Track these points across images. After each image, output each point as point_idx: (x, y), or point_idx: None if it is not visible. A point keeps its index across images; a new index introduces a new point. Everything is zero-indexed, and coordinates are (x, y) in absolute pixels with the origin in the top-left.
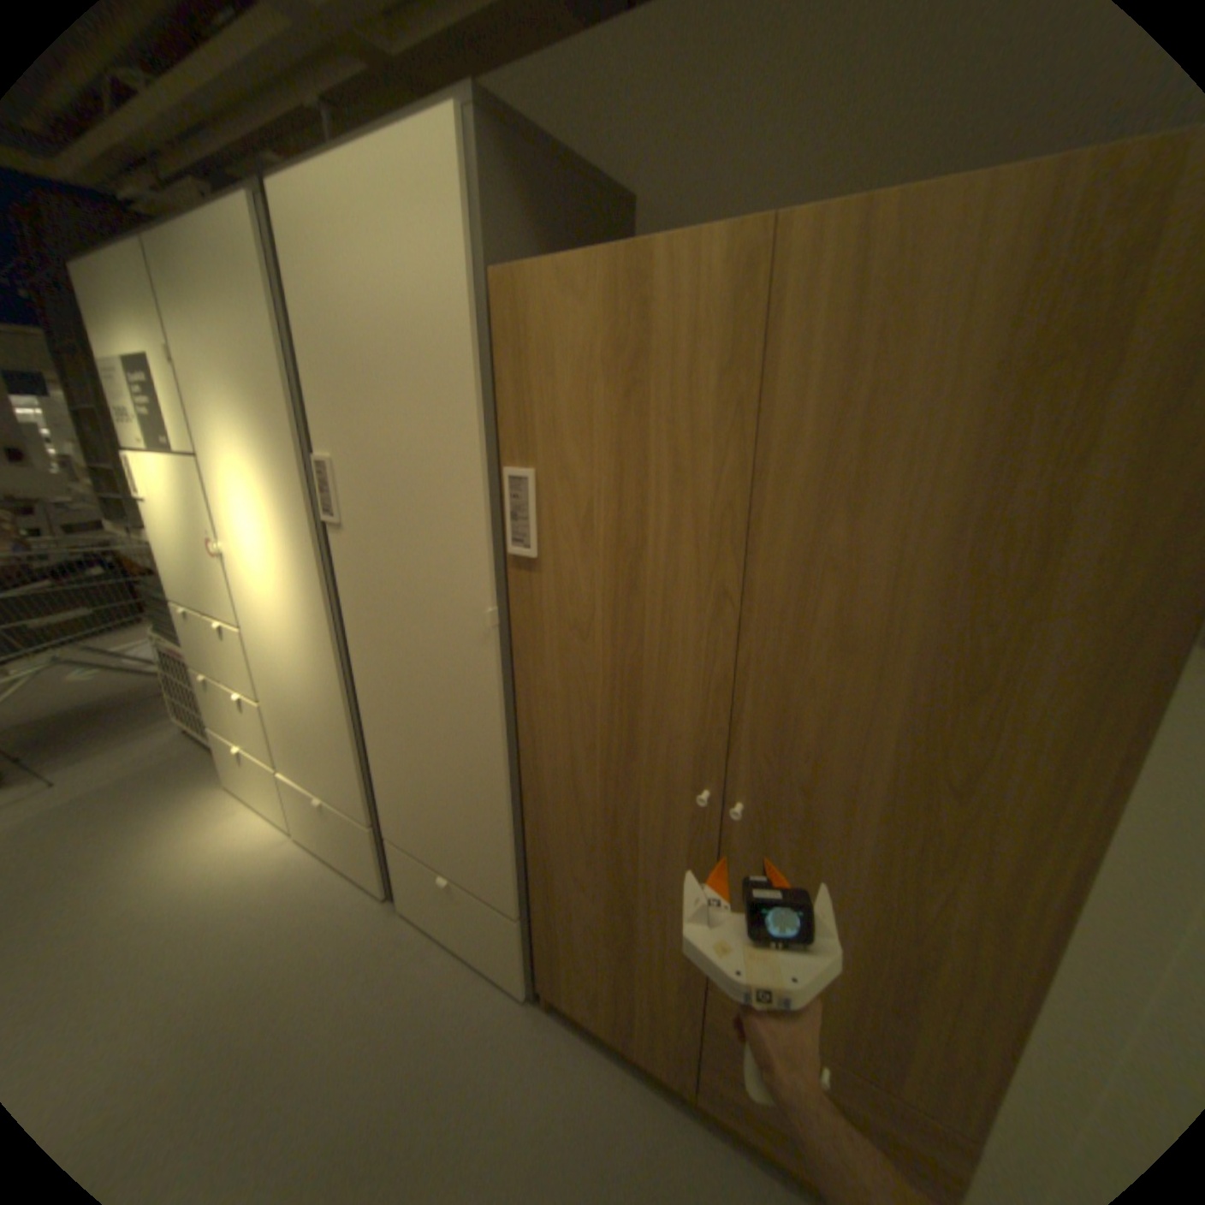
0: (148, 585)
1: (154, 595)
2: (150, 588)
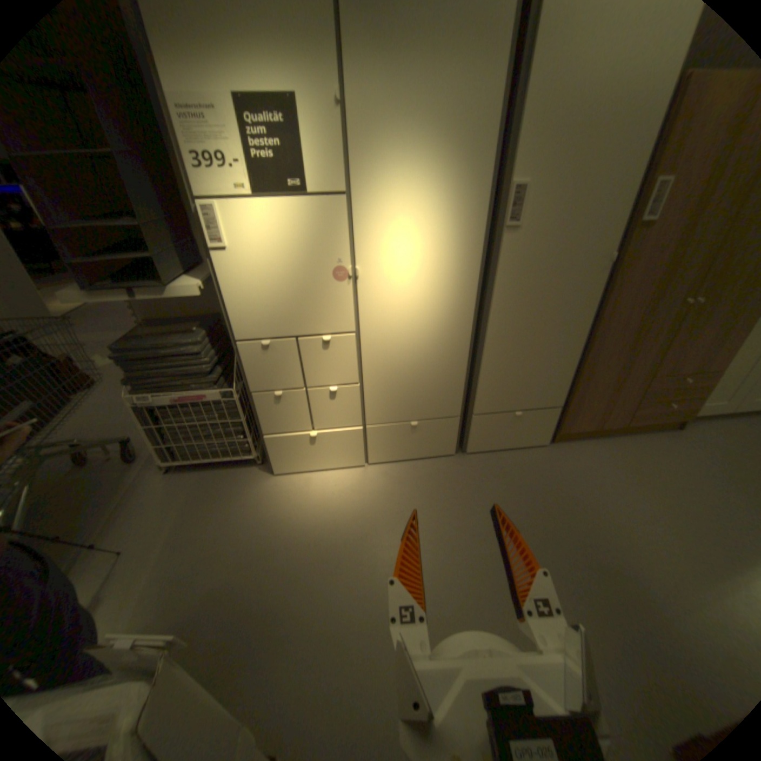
0: (121, 351)
1: (146, 355)
2: (127, 353)
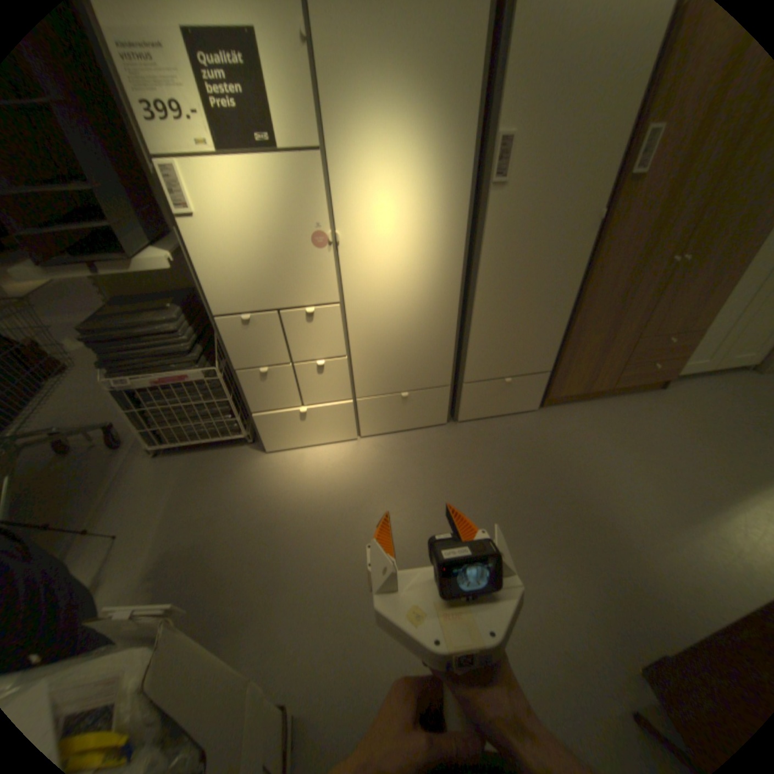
0: (90, 332)
1: (119, 335)
2: (98, 334)
